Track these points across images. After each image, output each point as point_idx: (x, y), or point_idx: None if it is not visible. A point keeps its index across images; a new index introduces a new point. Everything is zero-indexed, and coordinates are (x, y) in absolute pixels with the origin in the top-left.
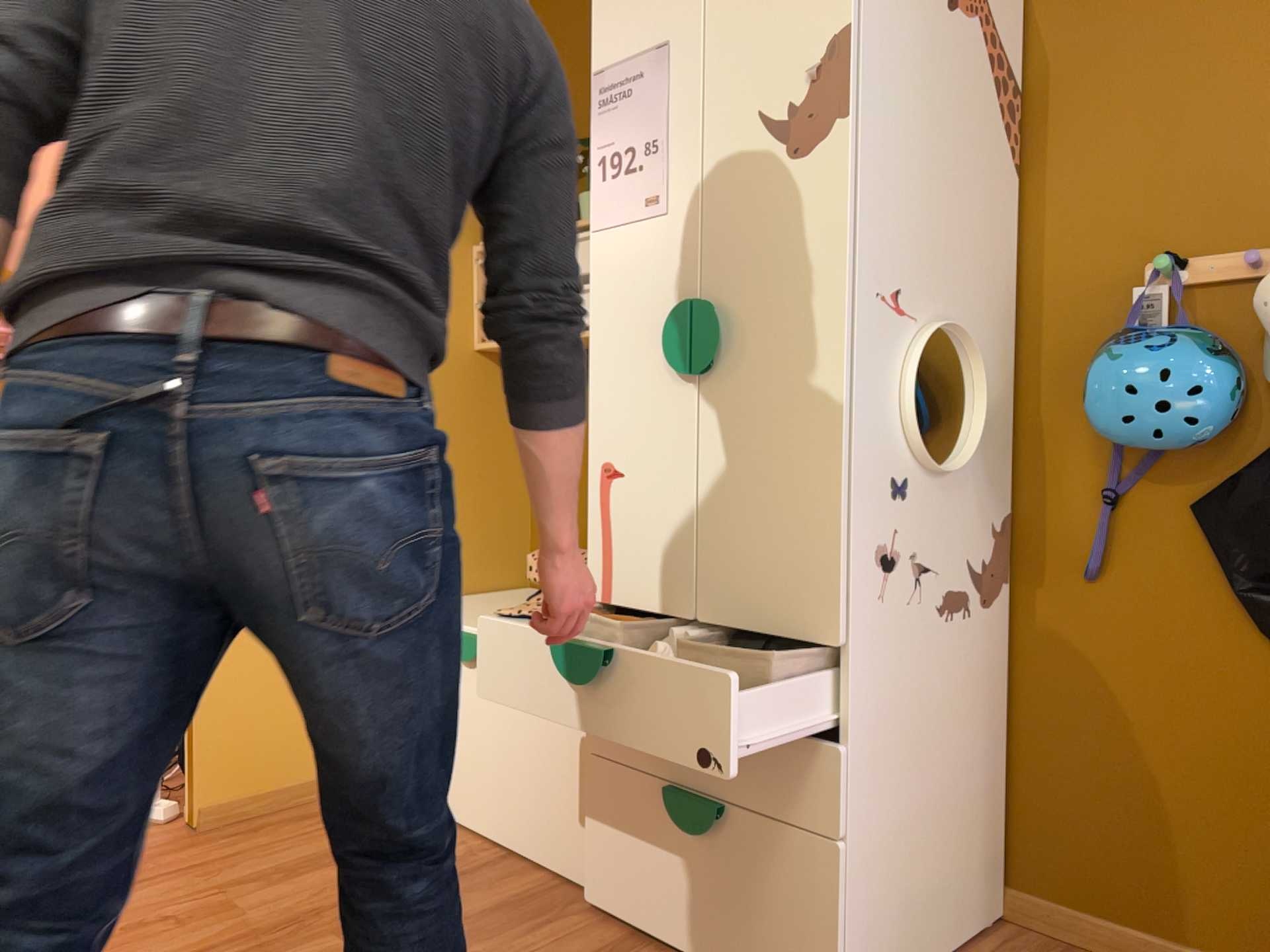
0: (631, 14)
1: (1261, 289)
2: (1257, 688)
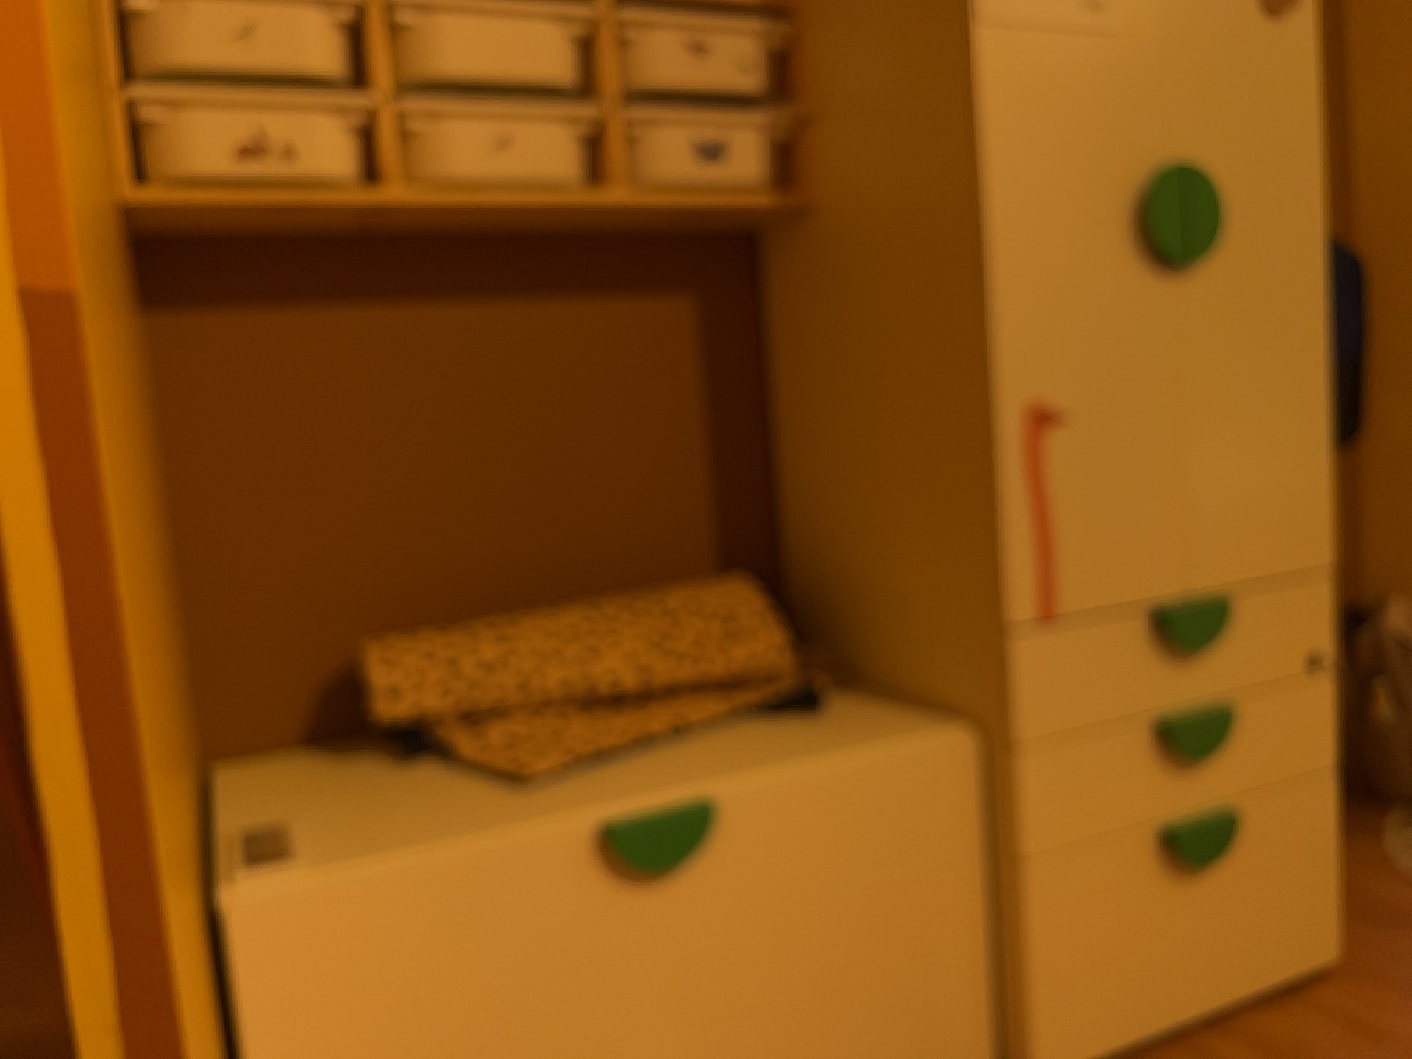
0: None
1: None
2: None
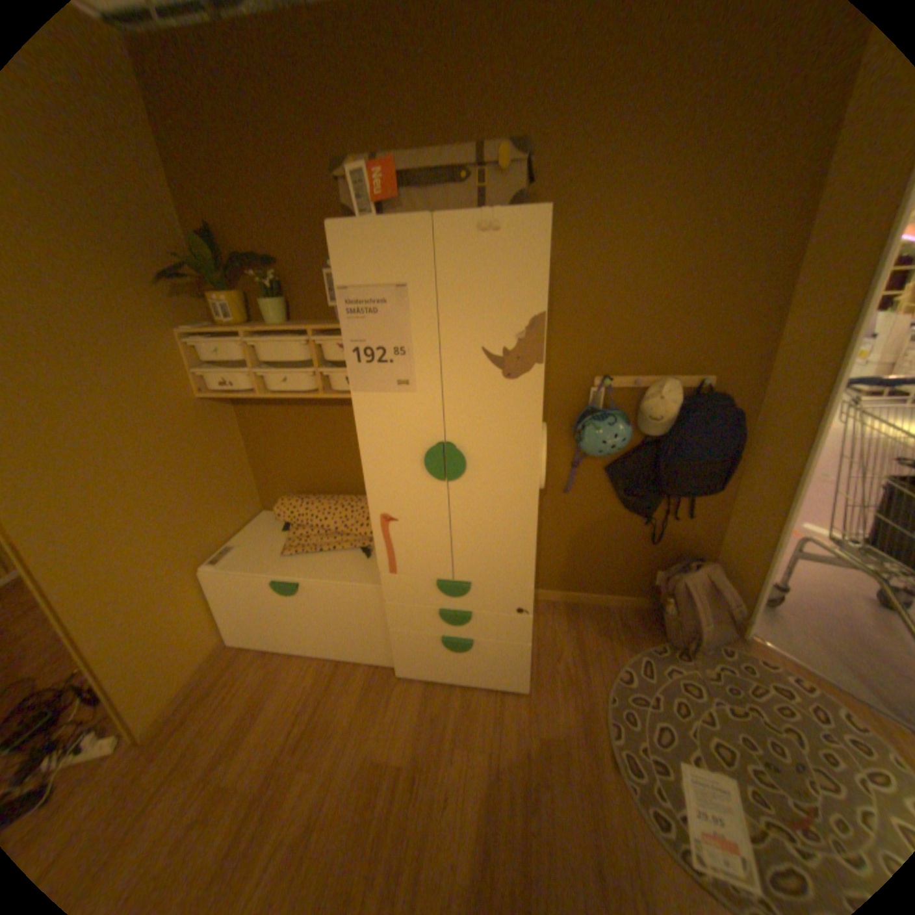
0: (367, 252)
1: (644, 399)
2: (618, 522)
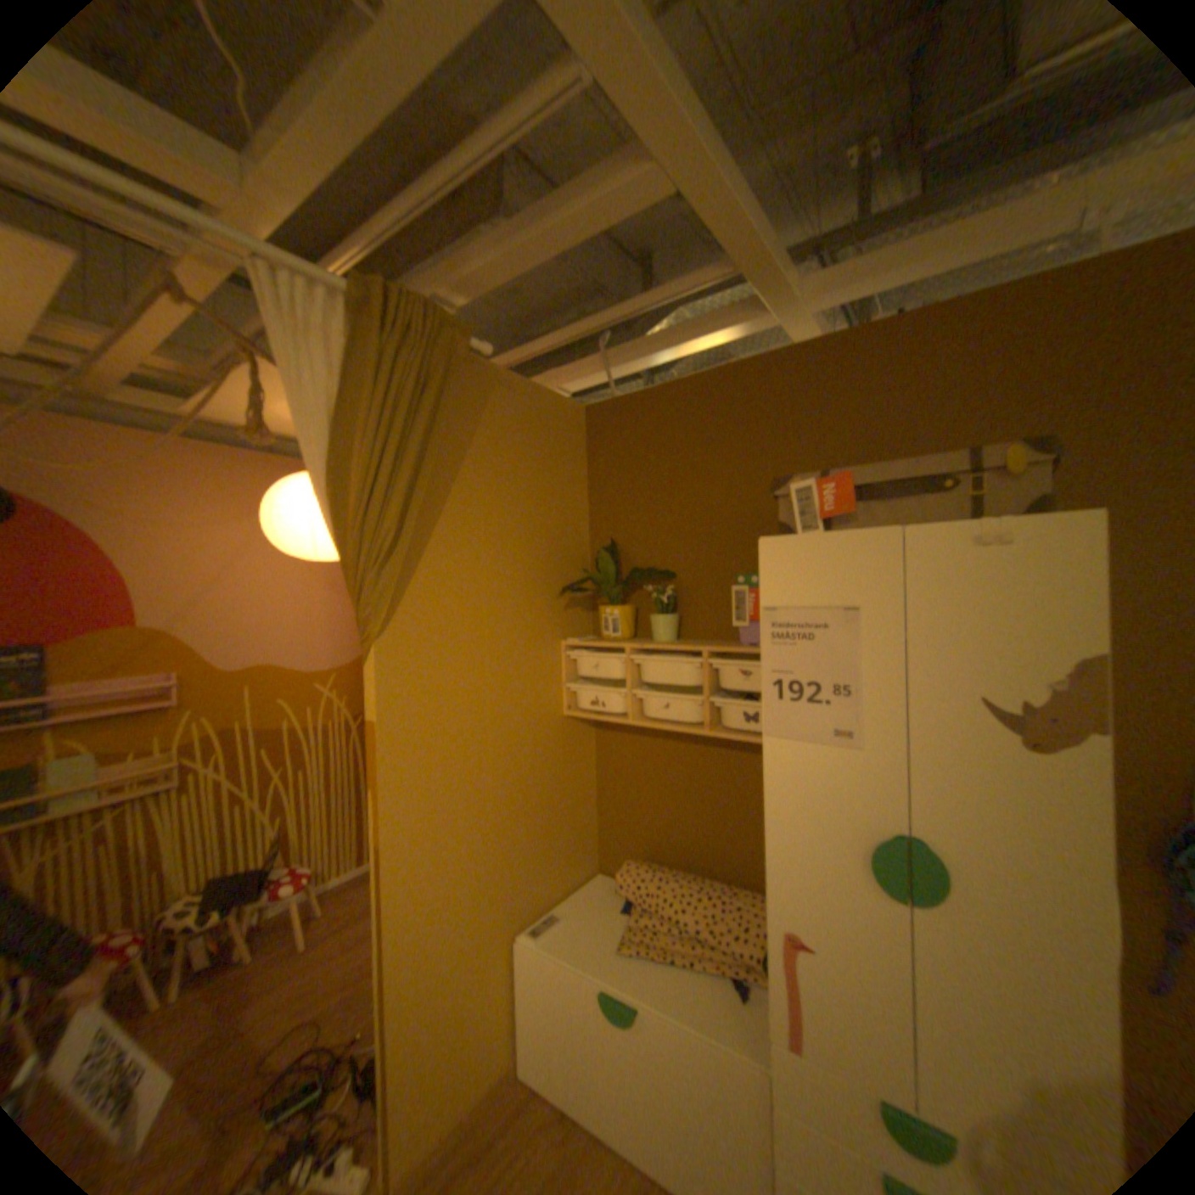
0: (808, 570)
1: None
2: None
